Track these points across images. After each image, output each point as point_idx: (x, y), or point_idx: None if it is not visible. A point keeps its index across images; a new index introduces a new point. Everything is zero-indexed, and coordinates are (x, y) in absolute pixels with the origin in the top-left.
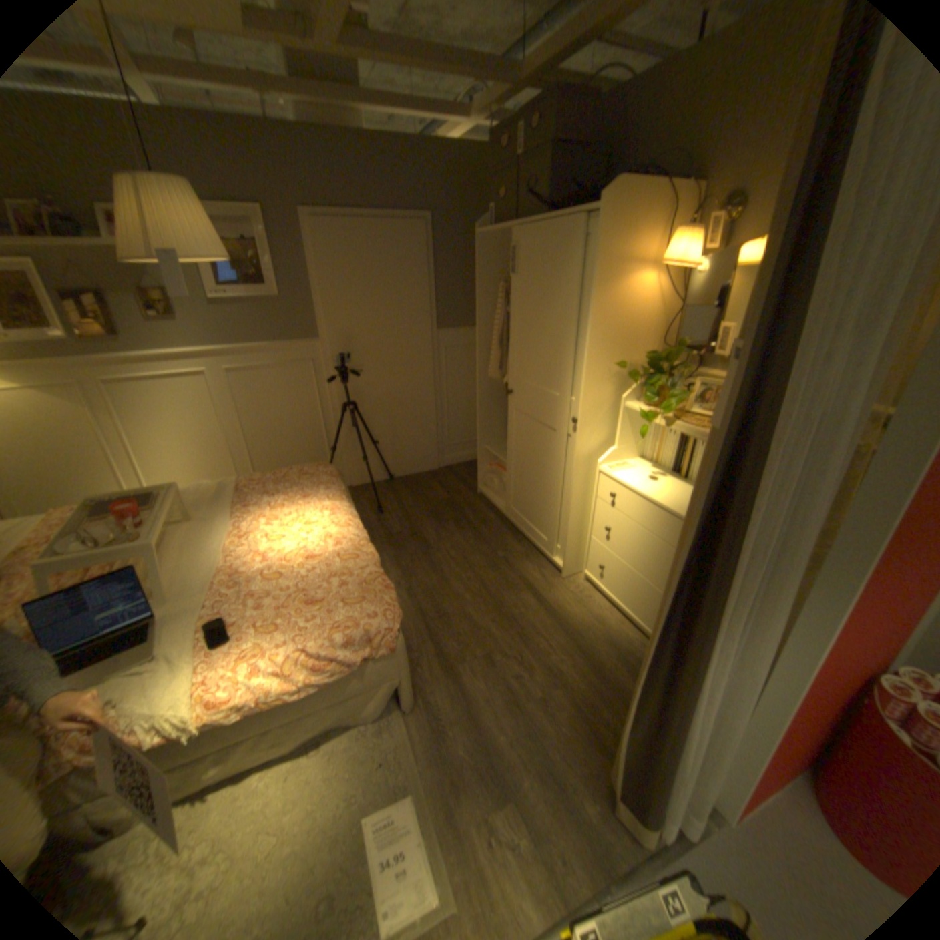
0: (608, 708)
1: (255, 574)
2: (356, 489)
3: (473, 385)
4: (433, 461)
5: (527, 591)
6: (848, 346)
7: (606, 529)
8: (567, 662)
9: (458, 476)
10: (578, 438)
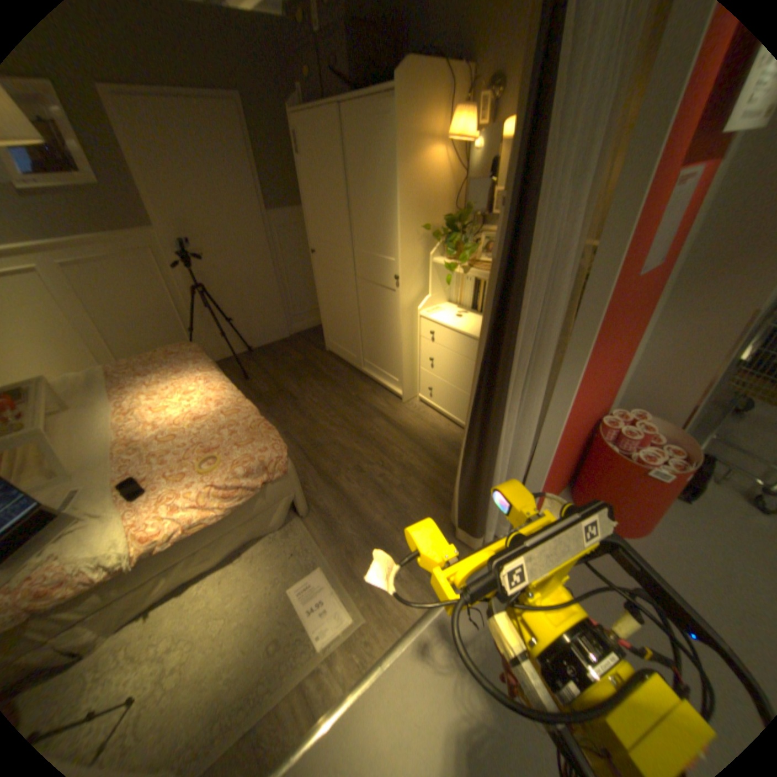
0: (445, 480)
1: (150, 441)
2: (220, 363)
3: (307, 260)
4: (283, 330)
5: (378, 417)
6: (571, 193)
7: (429, 359)
8: (414, 458)
9: (308, 341)
10: (401, 292)
